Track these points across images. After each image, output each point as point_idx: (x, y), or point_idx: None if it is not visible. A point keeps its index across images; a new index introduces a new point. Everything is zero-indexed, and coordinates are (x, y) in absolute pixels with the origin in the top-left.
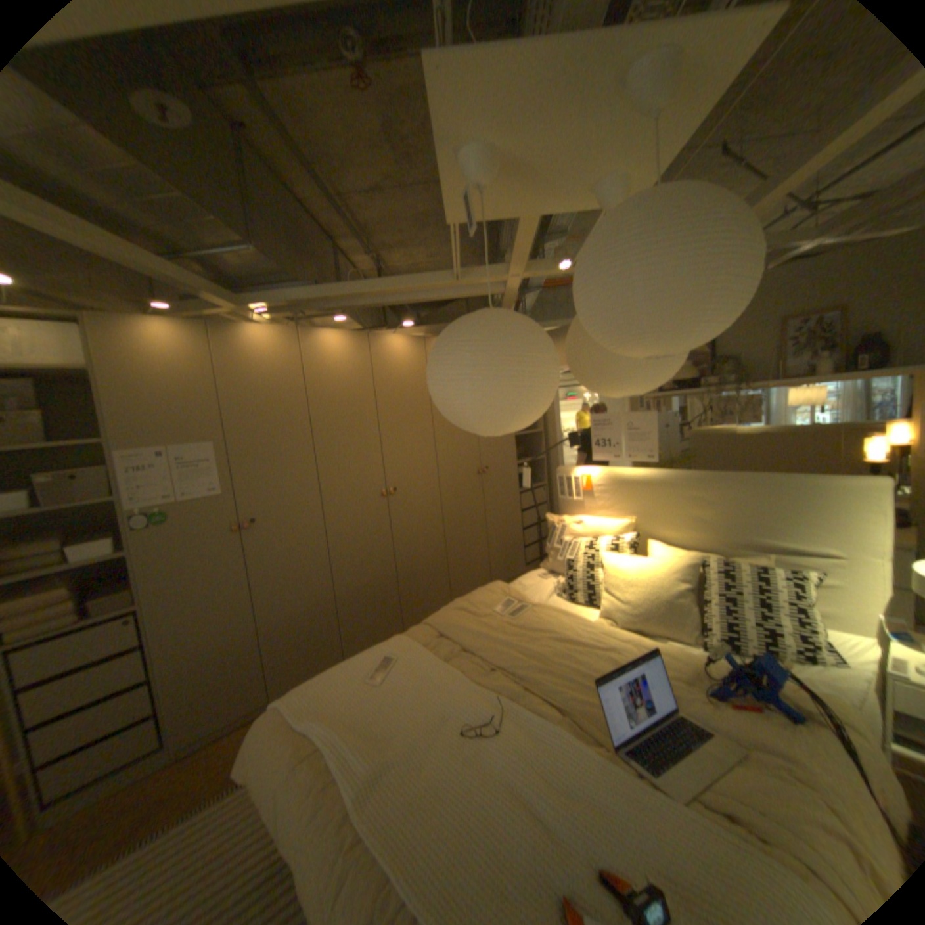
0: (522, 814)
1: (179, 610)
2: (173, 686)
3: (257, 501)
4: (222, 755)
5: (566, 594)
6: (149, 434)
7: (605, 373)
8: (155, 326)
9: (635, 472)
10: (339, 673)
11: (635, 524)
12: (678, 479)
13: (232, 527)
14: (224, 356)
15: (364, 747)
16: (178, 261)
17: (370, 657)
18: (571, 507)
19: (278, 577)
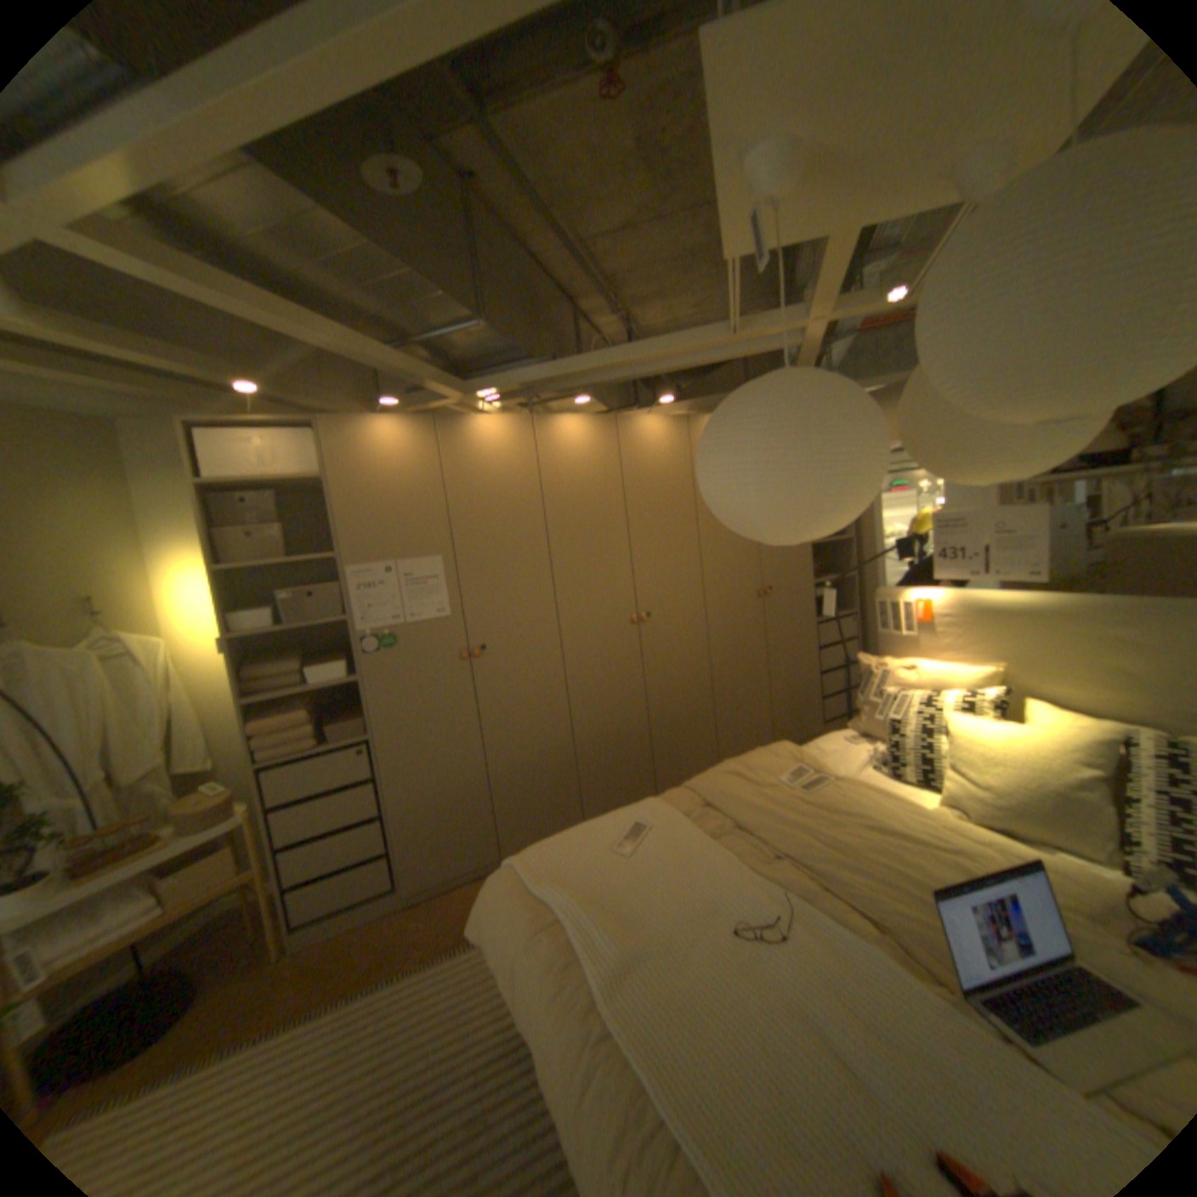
0: (820, 1051)
1: (409, 743)
2: (405, 826)
3: (489, 624)
4: (454, 909)
5: (888, 768)
6: (380, 547)
7: (964, 449)
8: (384, 425)
9: (1007, 597)
10: (582, 835)
11: (1004, 674)
12: (1086, 608)
13: (462, 654)
14: (454, 455)
15: (613, 928)
16: (405, 348)
17: (619, 821)
18: (898, 645)
19: (511, 715)
